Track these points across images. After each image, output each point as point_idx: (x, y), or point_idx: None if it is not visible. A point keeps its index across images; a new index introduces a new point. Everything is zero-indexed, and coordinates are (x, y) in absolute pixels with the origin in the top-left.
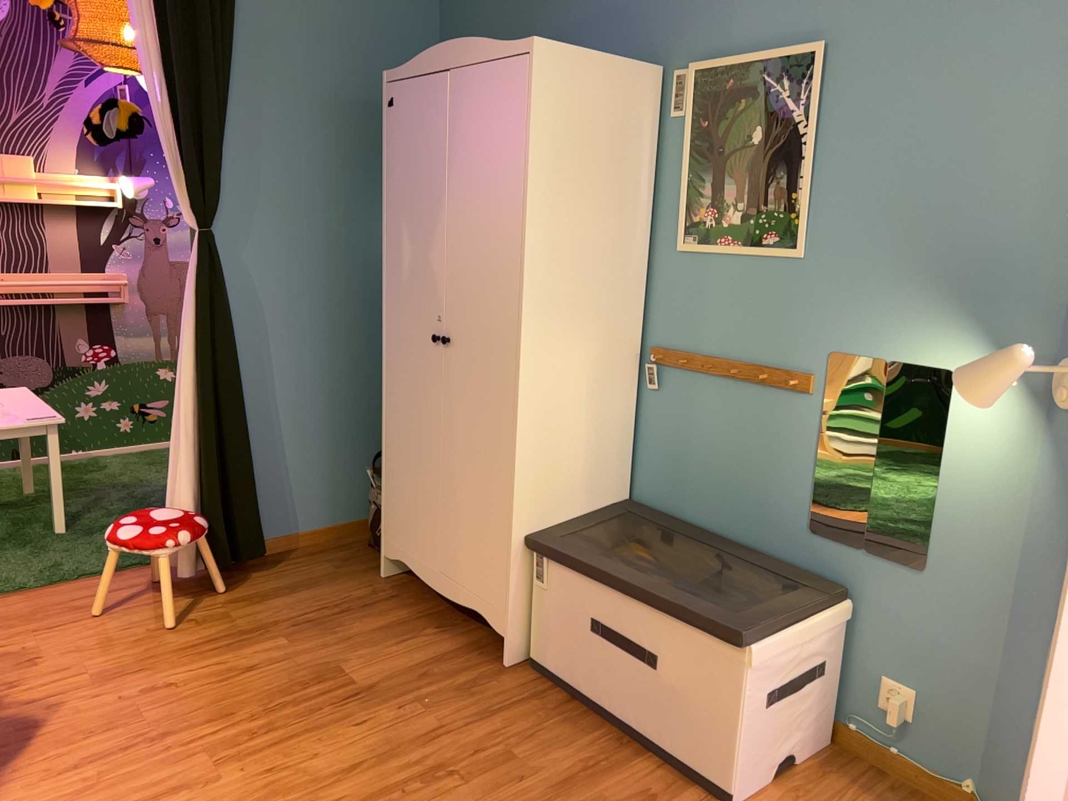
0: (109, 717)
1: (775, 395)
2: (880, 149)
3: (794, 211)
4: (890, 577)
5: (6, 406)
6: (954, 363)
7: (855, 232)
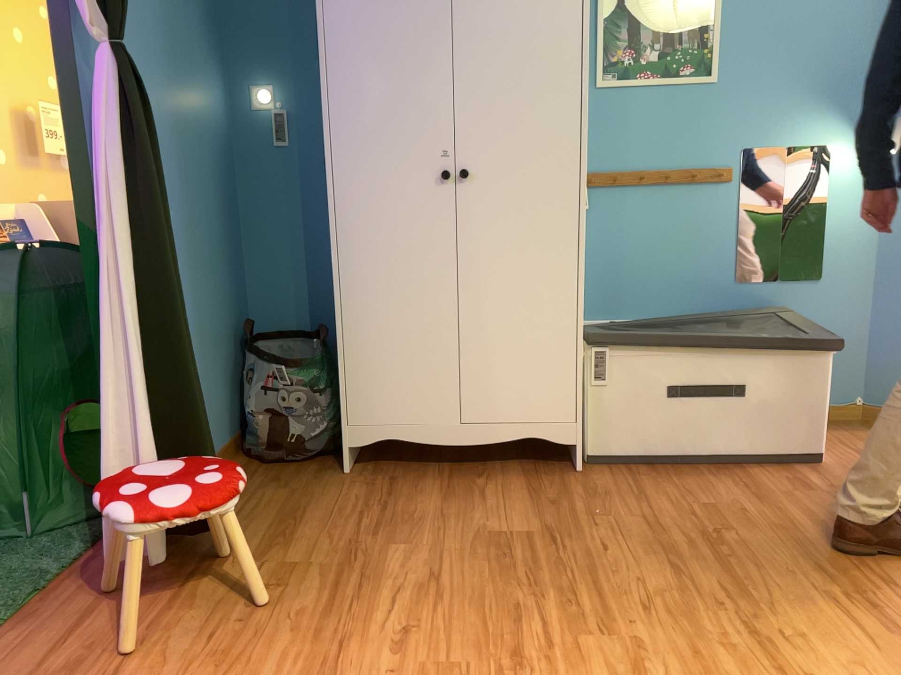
0: None
1: (700, 189)
2: (768, 0)
3: (706, 47)
4: (799, 292)
5: None
6: (829, 141)
7: (755, 60)
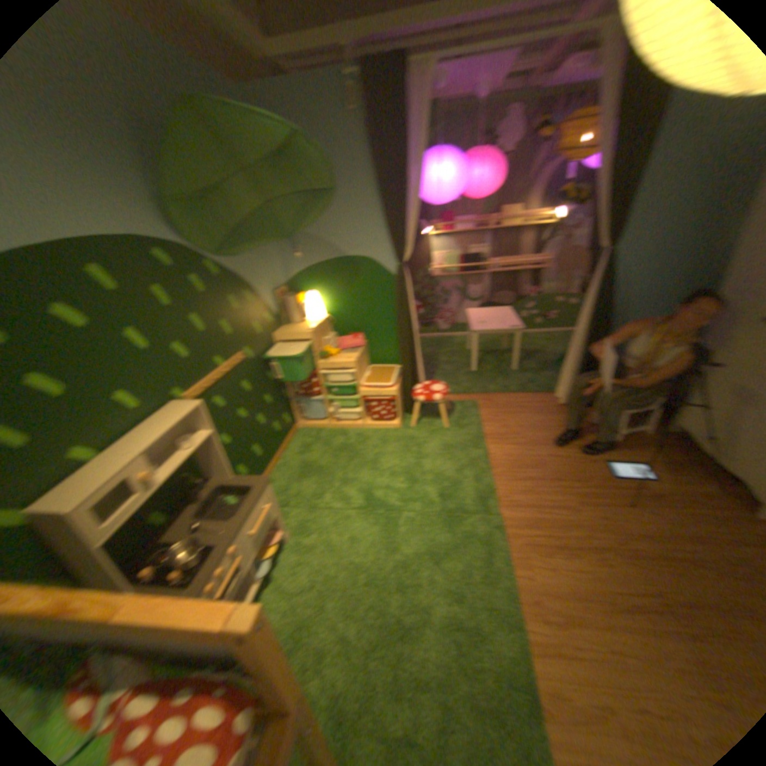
0: (535, 462)
1: None
2: None
3: None
4: None
5: (501, 319)
6: None
7: None
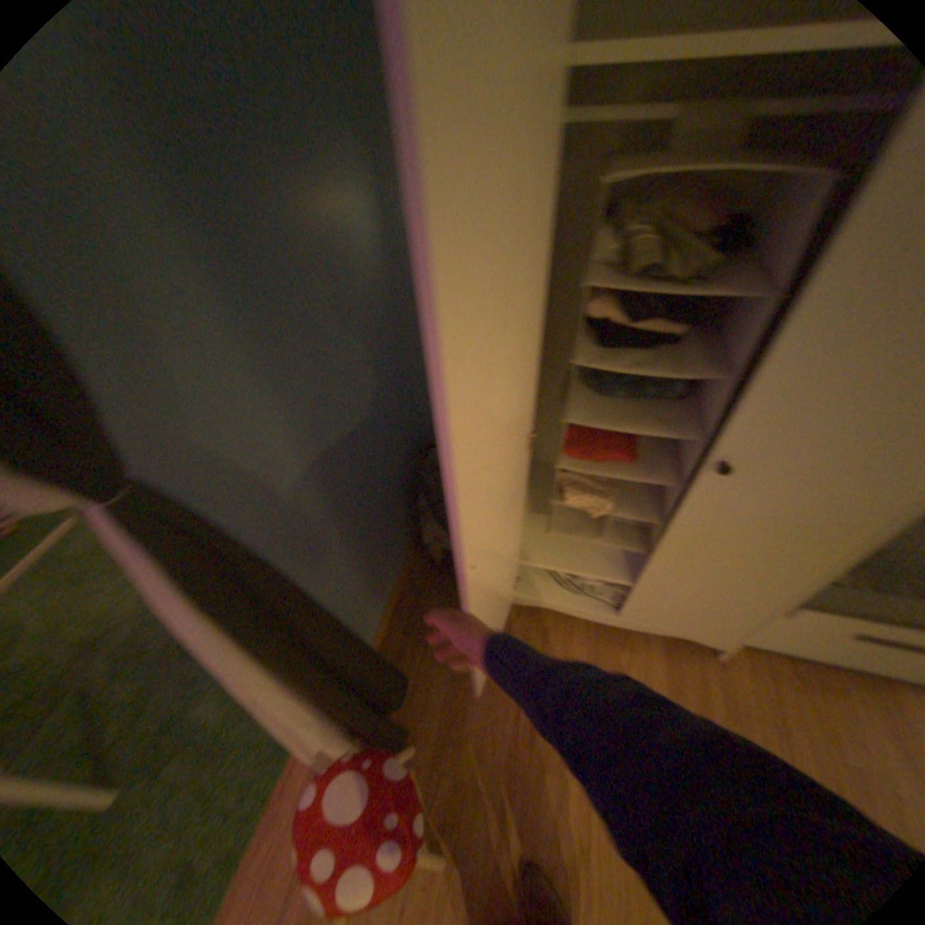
0: None
1: None
2: None
3: None
4: None
5: None
6: None
7: None
